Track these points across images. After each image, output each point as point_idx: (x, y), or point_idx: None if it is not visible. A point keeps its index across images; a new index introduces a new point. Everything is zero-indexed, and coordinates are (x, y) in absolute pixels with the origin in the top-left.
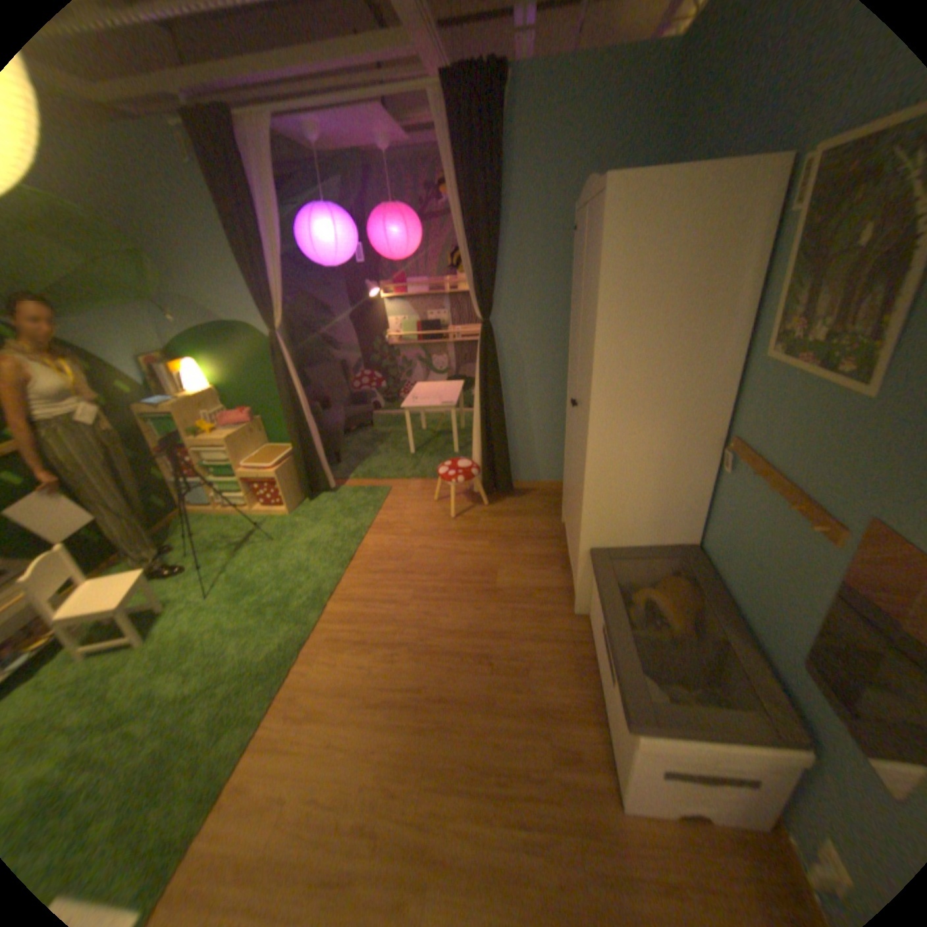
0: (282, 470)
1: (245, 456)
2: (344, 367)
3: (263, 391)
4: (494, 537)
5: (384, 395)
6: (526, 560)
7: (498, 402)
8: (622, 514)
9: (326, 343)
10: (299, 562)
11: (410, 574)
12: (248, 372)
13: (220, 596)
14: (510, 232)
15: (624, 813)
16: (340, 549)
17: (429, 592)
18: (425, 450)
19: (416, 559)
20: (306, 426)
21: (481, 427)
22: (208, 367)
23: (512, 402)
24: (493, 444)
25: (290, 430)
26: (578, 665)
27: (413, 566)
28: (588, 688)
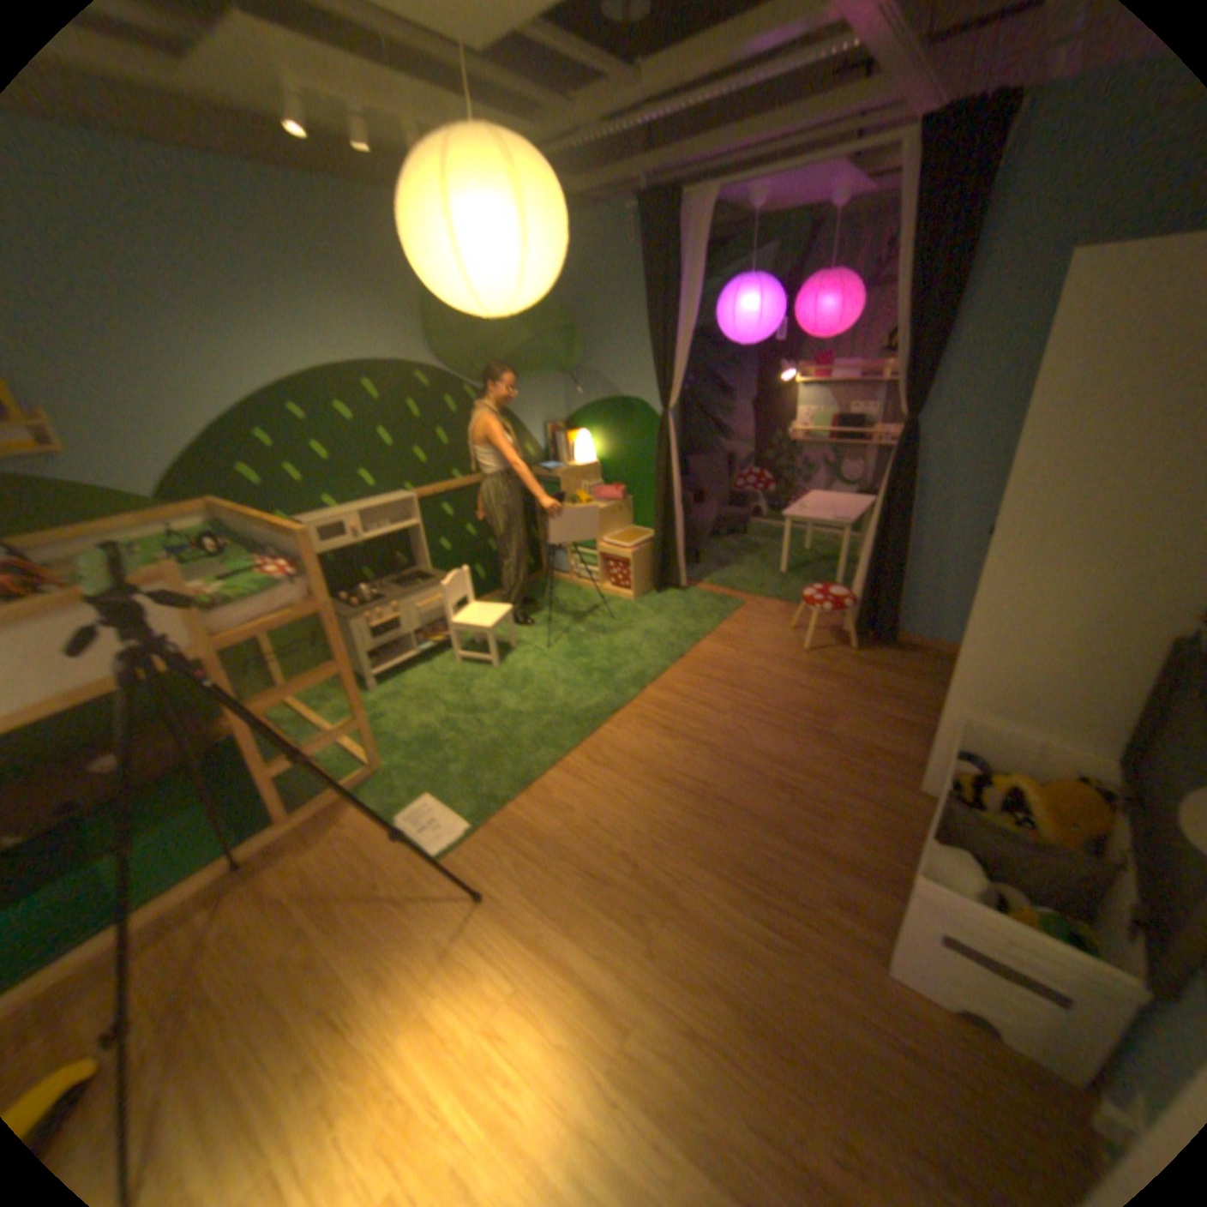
0: (637, 554)
1: (607, 533)
2: (730, 460)
3: (639, 471)
4: (849, 685)
5: (768, 501)
6: (880, 720)
7: (902, 524)
8: (1015, 678)
9: (717, 431)
10: (630, 645)
11: (735, 689)
12: (631, 450)
13: (559, 650)
14: (976, 307)
15: (888, 976)
16: (671, 645)
17: (750, 711)
18: (798, 571)
19: (748, 677)
20: (671, 515)
21: (870, 551)
22: (598, 441)
23: (925, 527)
24: (882, 575)
25: (655, 516)
26: (899, 838)
27: (742, 683)
28: (902, 863)
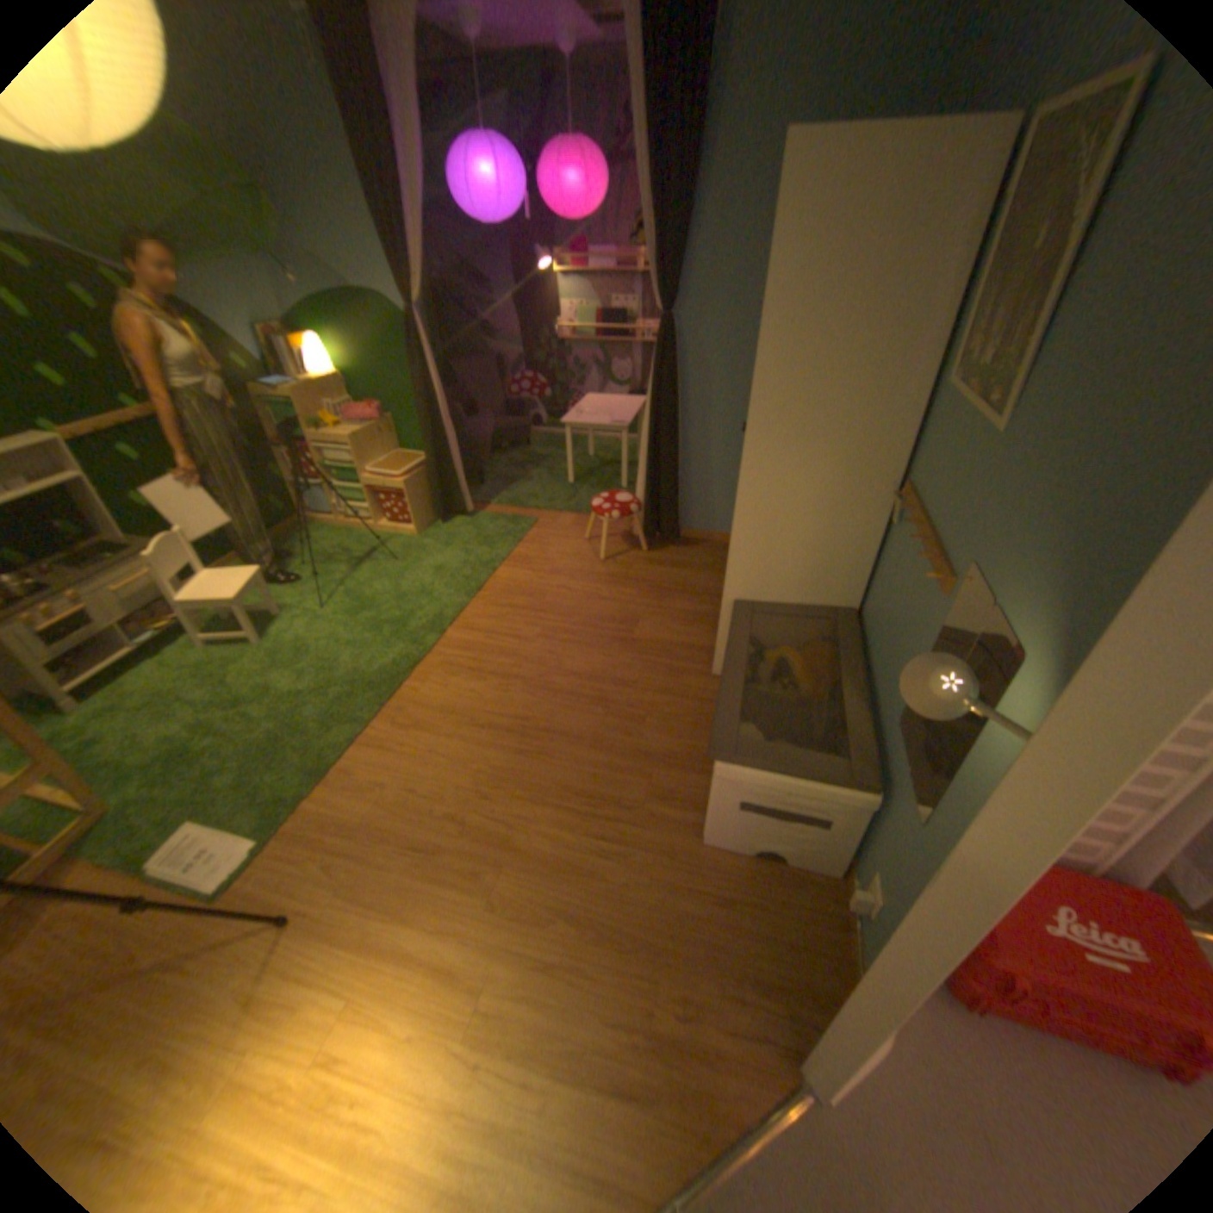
0: (412, 483)
1: (371, 461)
2: (501, 365)
3: (395, 384)
4: (644, 588)
5: (548, 409)
6: (674, 616)
7: (671, 425)
8: (773, 564)
9: (481, 331)
10: (423, 586)
11: (541, 614)
12: (379, 358)
13: (338, 609)
14: (711, 192)
15: (703, 845)
16: (469, 579)
17: (558, 634)
18: (586, 481)
19: (551, 599)
20: (443, 433)
21: (647, 455)
22: (334, 347)
23: (691, 427)
24: (660, 478)
25: (424, 436)
26: (699, 721)
27: (546, 606)
28: (703, 743)
